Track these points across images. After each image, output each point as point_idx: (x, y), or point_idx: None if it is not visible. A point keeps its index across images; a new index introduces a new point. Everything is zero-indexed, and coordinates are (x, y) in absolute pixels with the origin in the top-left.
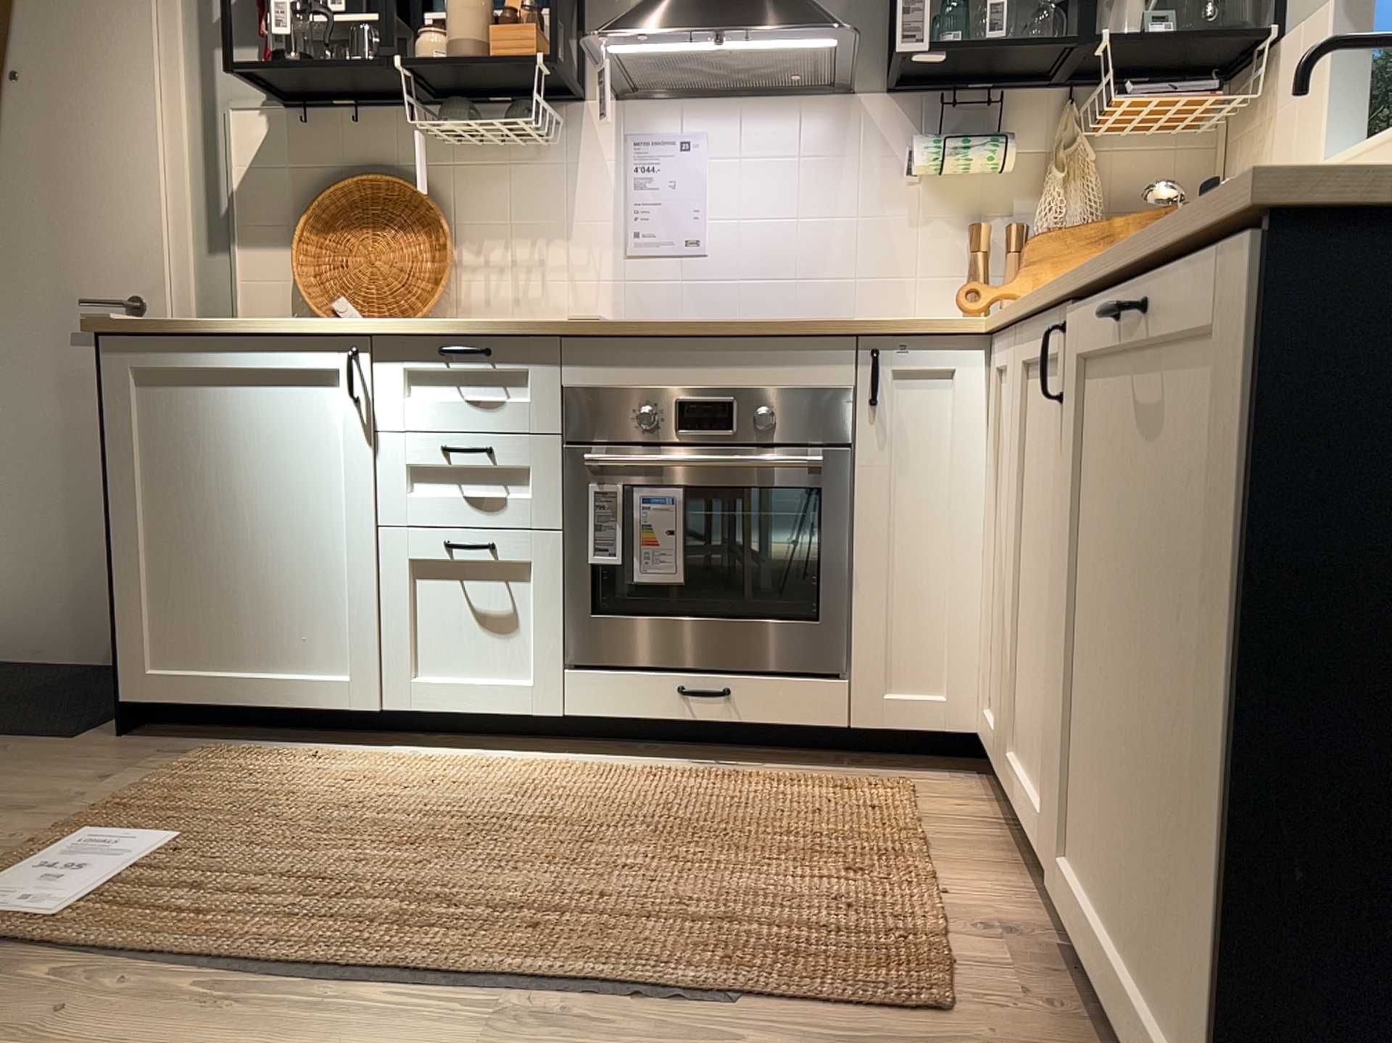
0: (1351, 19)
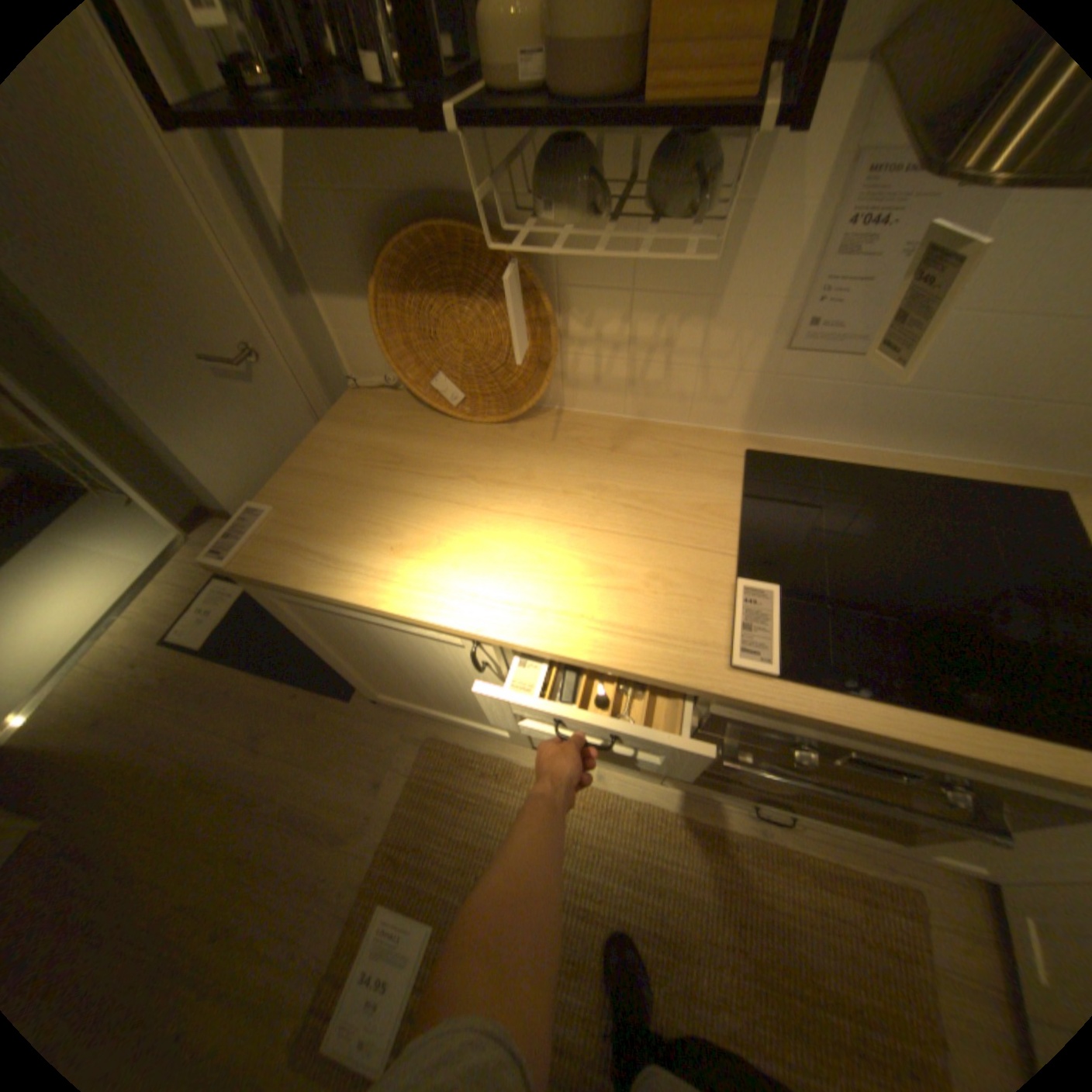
0: None
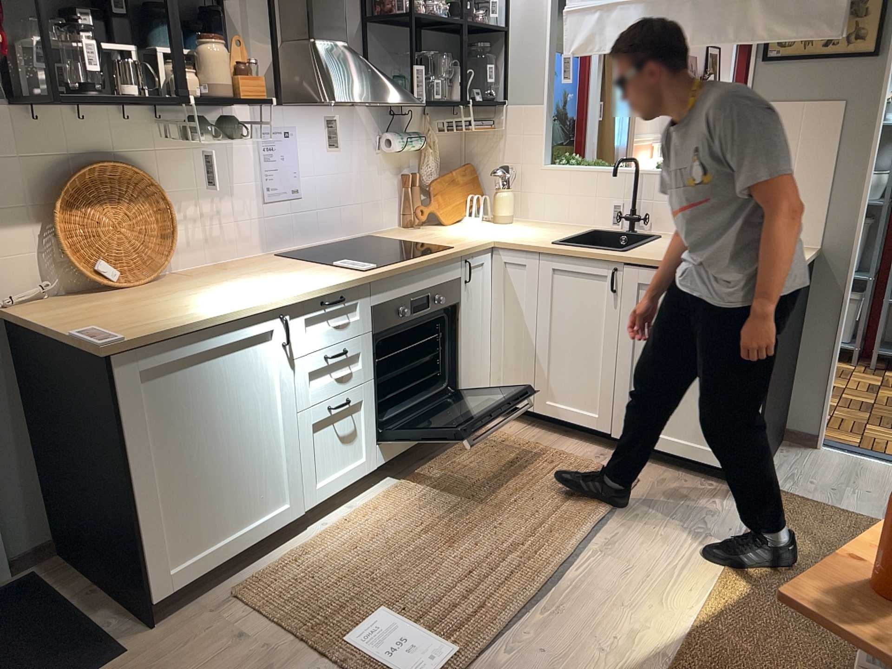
0: (550, 113)
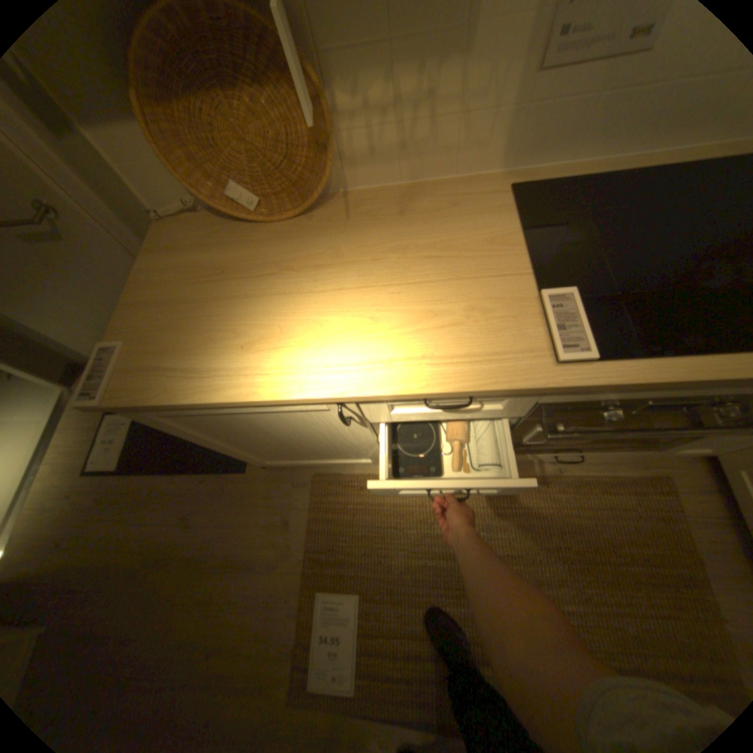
0: None
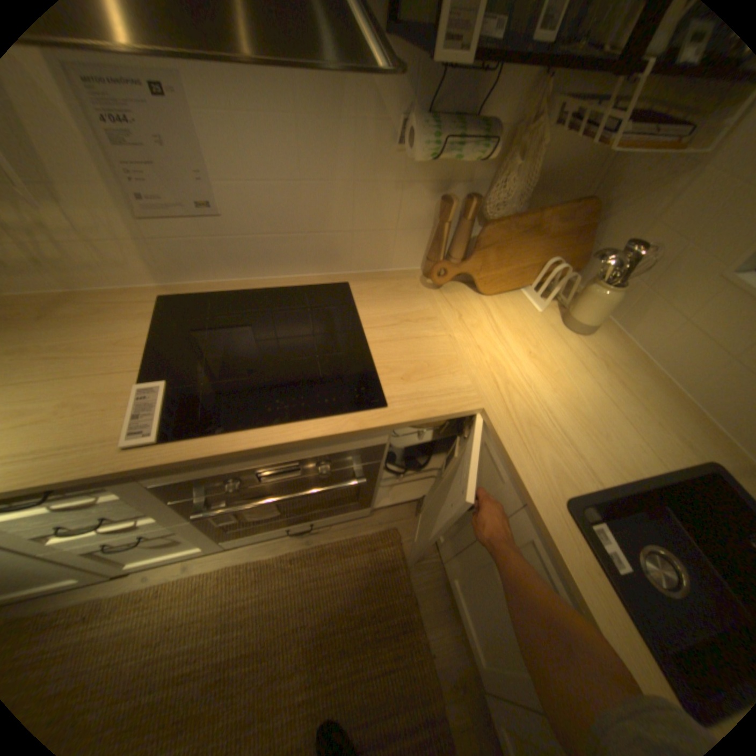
0: None
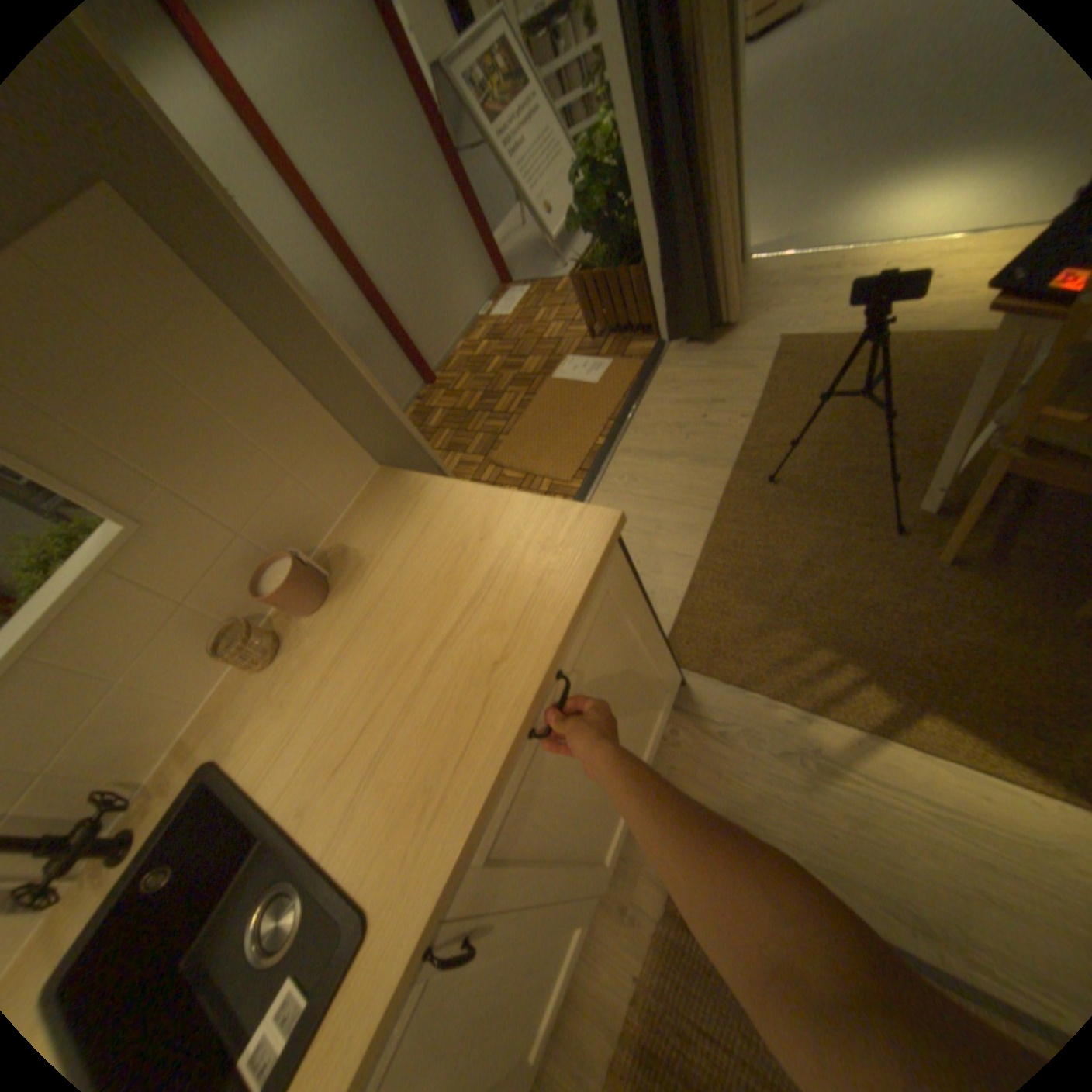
0: None
